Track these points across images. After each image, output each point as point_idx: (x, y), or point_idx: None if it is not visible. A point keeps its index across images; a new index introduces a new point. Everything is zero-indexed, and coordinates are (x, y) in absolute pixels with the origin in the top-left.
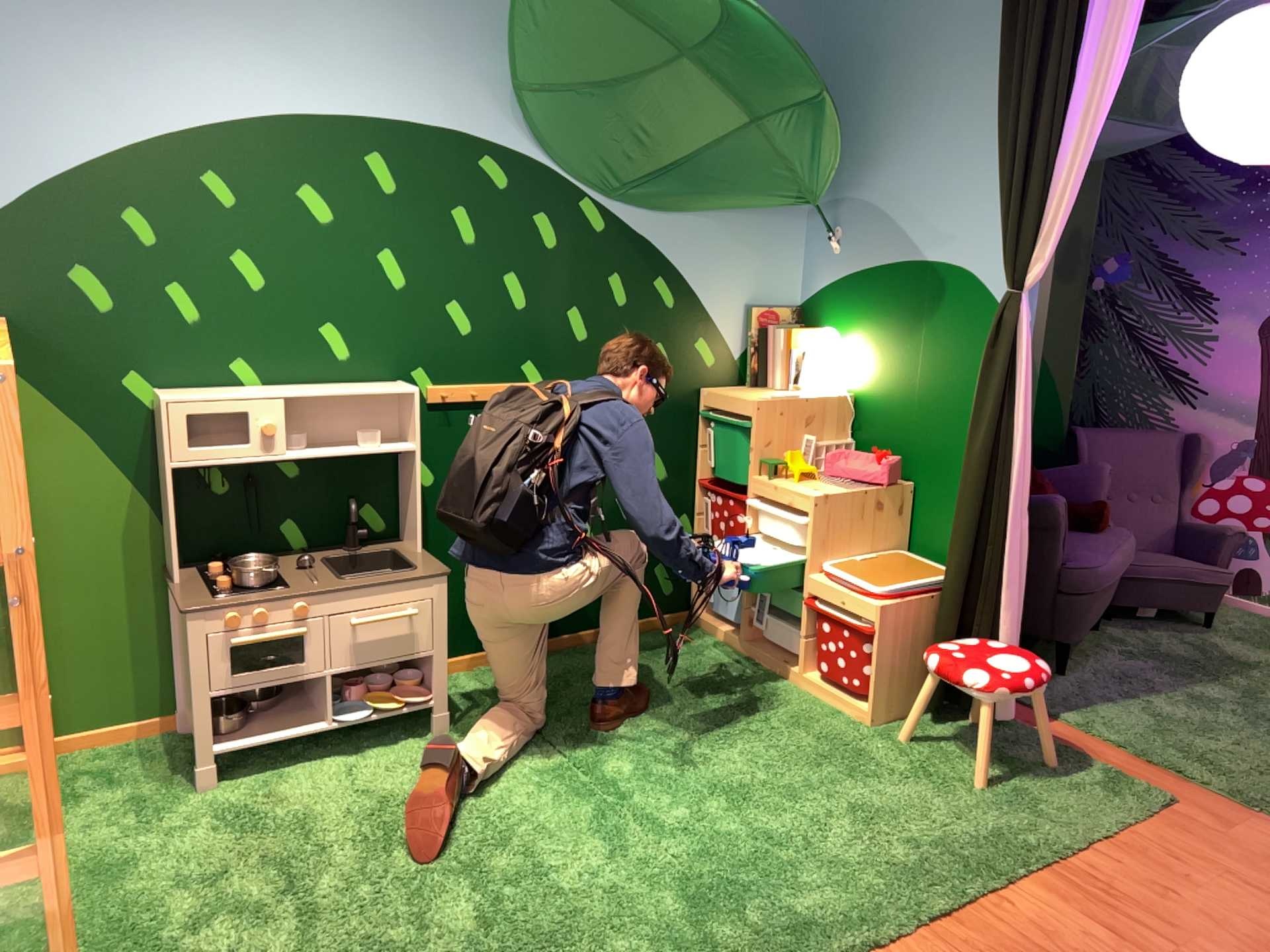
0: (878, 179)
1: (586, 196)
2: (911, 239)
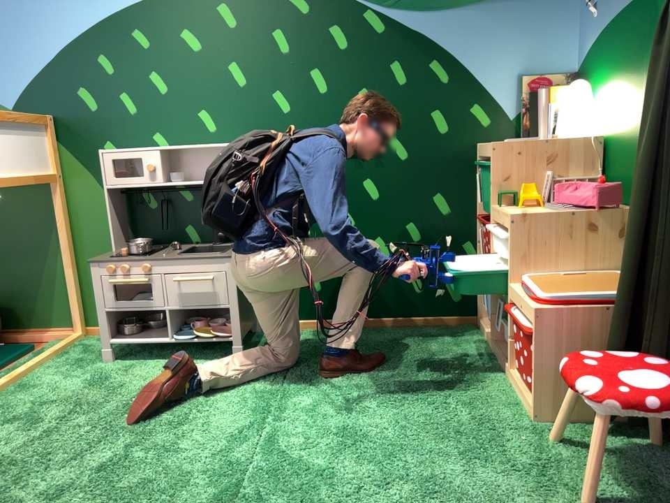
0: None
1: (367, 4)
2: None
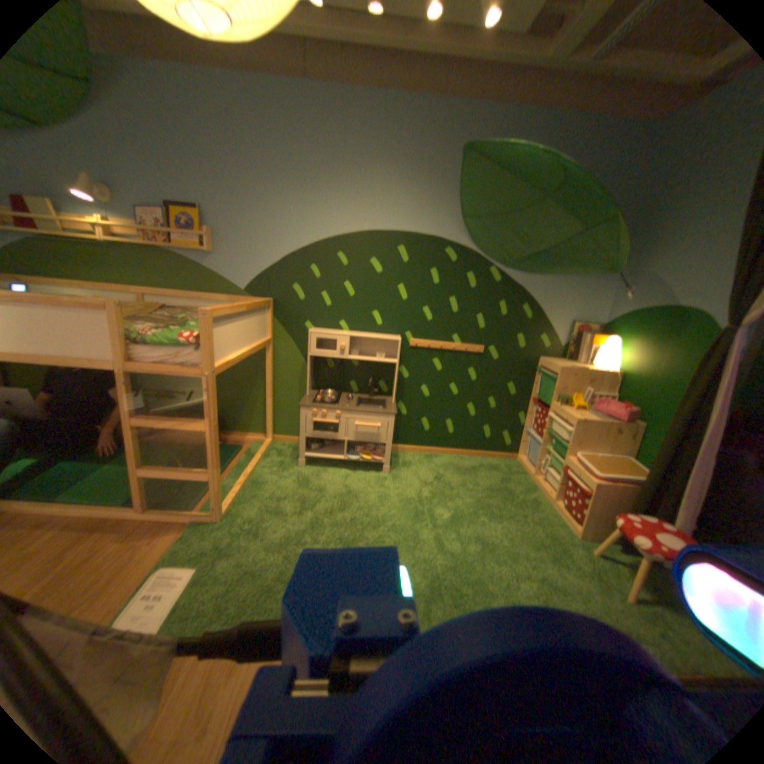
0: (663, 255)
1: (491, 261)
2: (676, 289)
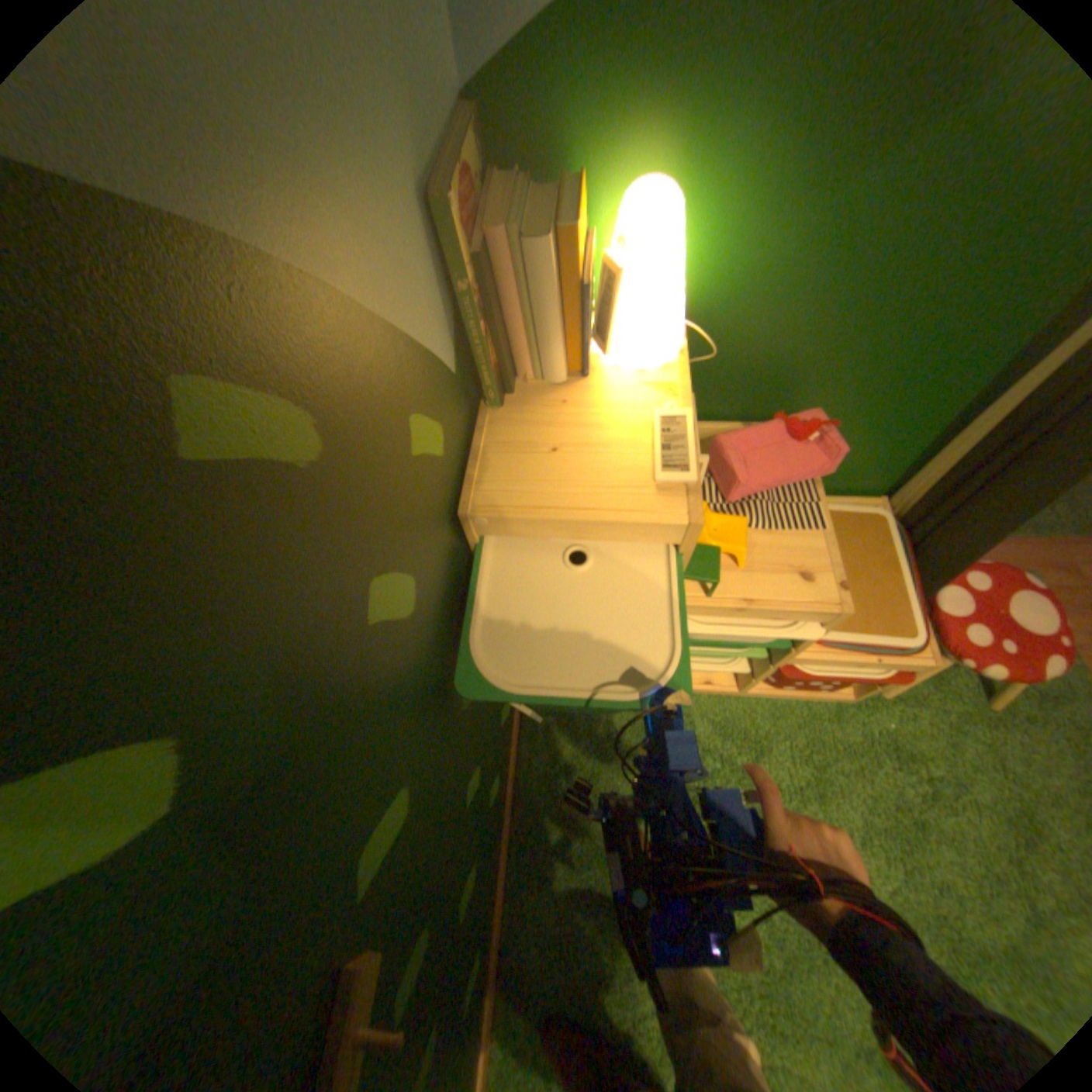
0: None
1: None
2: None
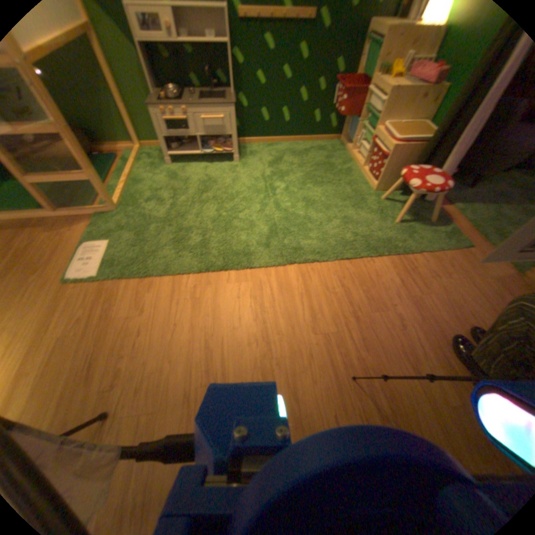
0: None
1: None
2: None
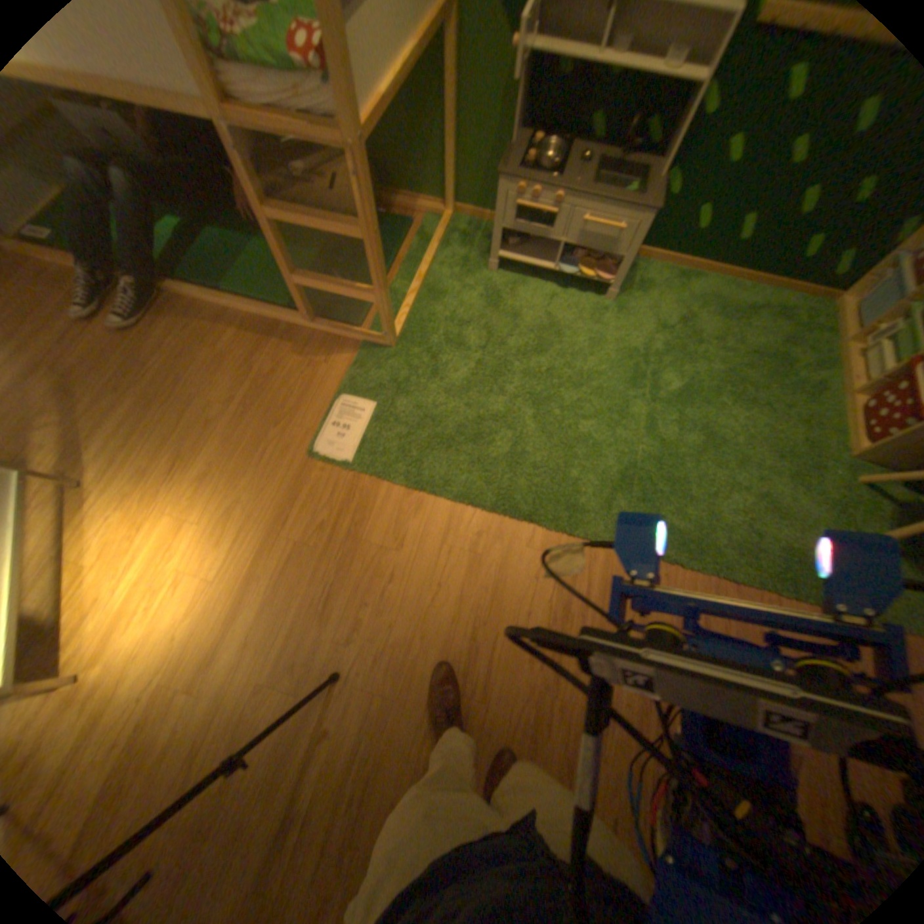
0: None
1: None
2: None
